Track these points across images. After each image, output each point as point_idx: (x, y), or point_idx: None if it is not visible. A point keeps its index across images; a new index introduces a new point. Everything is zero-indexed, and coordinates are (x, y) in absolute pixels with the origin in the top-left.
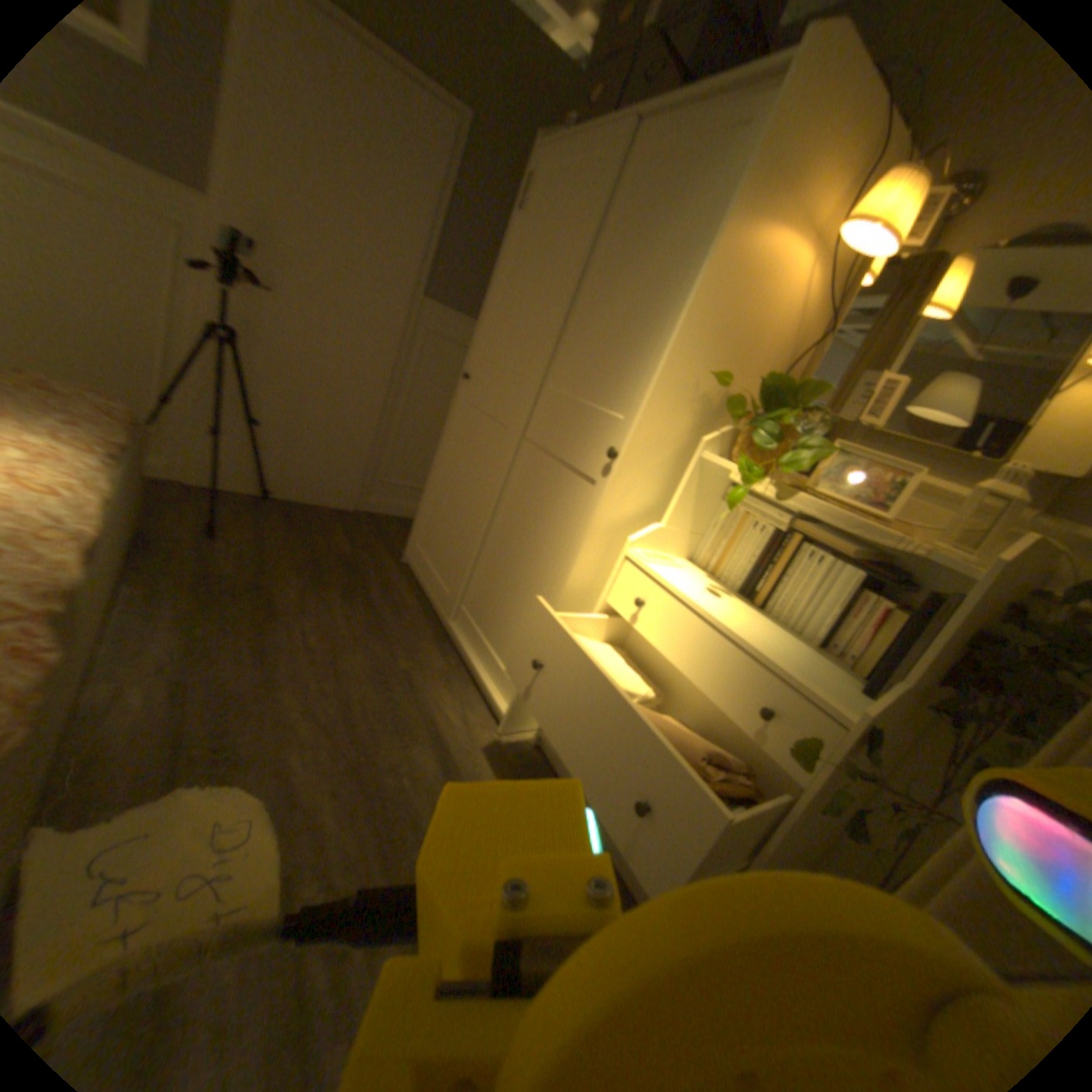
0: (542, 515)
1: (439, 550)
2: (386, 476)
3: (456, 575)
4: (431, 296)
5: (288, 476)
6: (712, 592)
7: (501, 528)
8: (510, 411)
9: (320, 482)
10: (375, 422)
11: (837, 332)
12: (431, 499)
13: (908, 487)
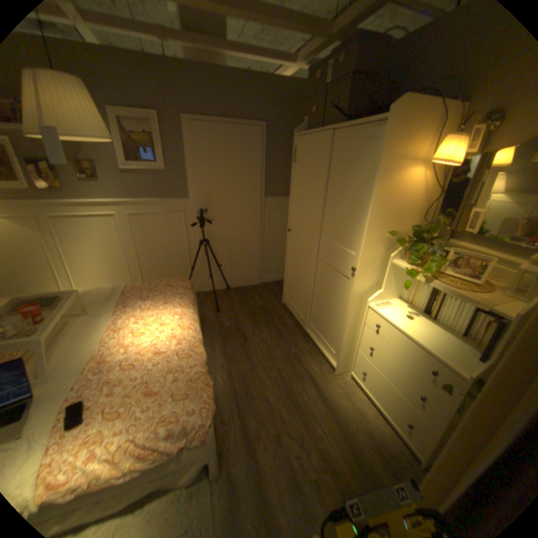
0: (332, 289)
1: (295, 299)
2: (266, 267)
3: (304, 310)
4: (267, 195)
5: (233, 278)
6: (409, 318)
7: (317, 292)
8: (310, 247)
9: (244, 277)
10: (258, 249)
11: (448, 188)
12: (287, 278)
13: (489, 268)
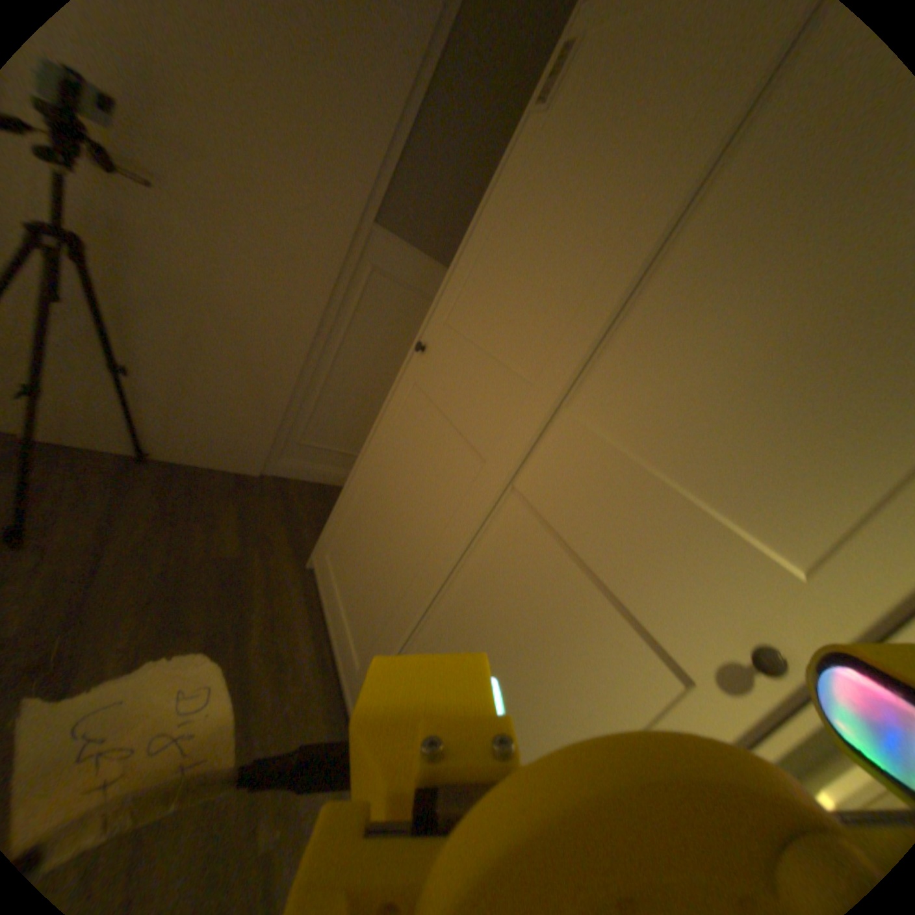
0: (531, 651)
1: (350, 582)
2: (301, 437)
3: (368, 644)
4: (382, 223)
5: (171, 433)
6: None
7: (447, 614)
8: (486, 431)
9: (214, 442)
10: (292, 376)
11: None
12: (349, 500)
13: None
